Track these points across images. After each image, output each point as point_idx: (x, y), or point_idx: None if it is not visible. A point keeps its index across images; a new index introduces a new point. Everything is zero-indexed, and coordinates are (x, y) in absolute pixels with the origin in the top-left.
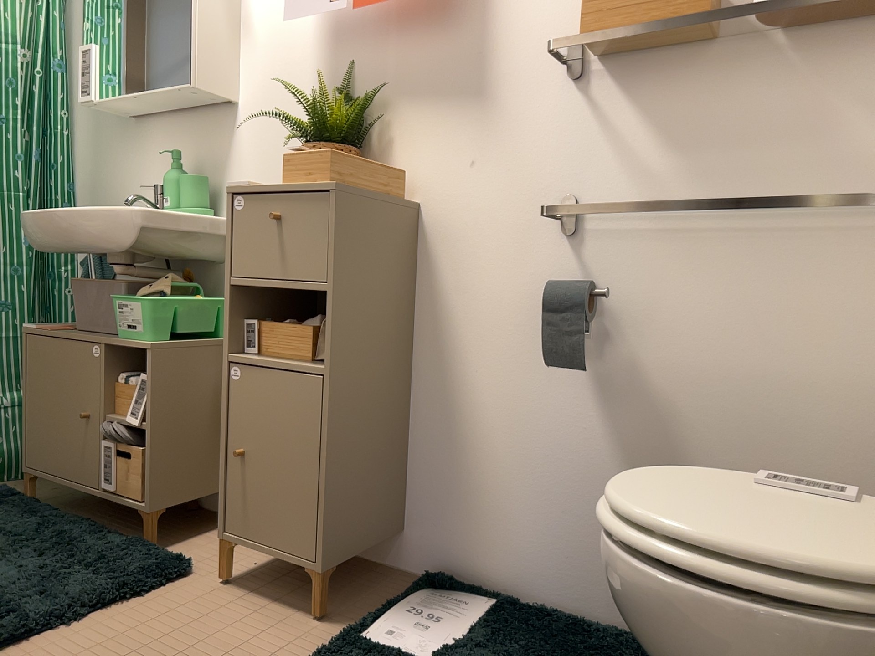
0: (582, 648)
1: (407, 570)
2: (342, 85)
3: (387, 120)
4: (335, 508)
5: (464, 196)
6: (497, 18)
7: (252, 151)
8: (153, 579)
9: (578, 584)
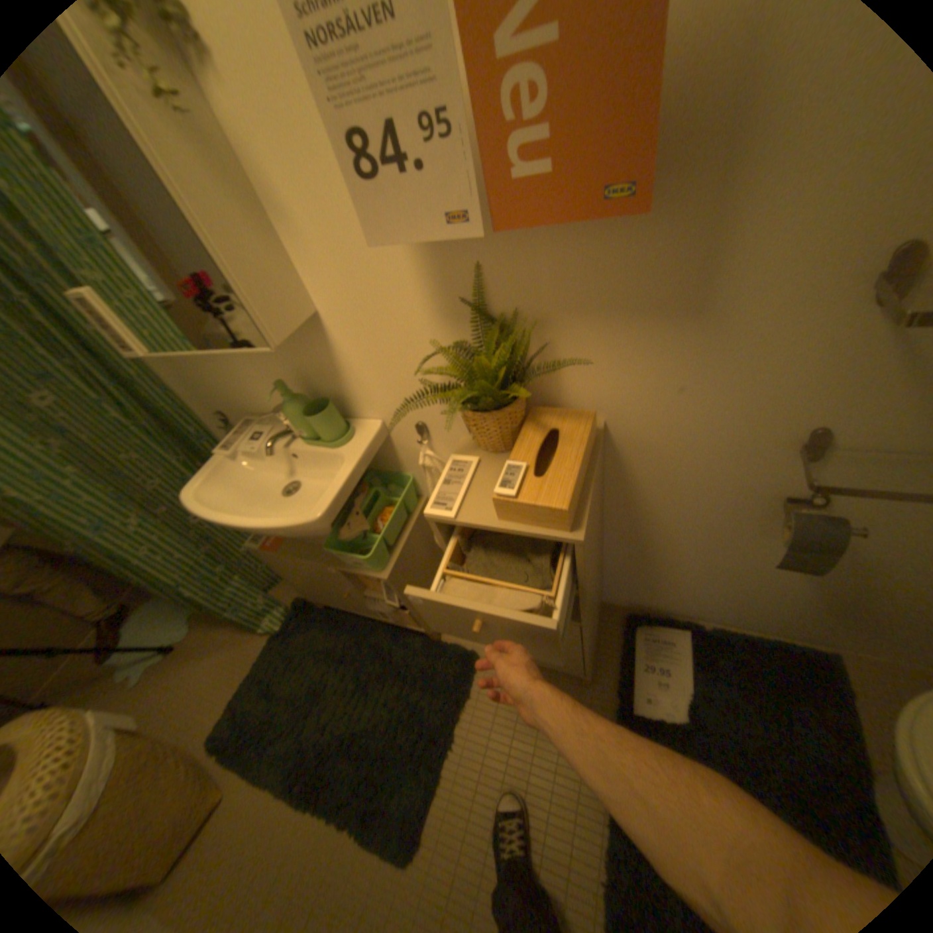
0: (776, 680)
1: (607, 603)
2: (469, 294)
3: (550, 338)
4: (592, 653)
5: (668, 417)
6: (753, 193)
7: (365, 363)
8: (469, 685)
9: (751, 620)
